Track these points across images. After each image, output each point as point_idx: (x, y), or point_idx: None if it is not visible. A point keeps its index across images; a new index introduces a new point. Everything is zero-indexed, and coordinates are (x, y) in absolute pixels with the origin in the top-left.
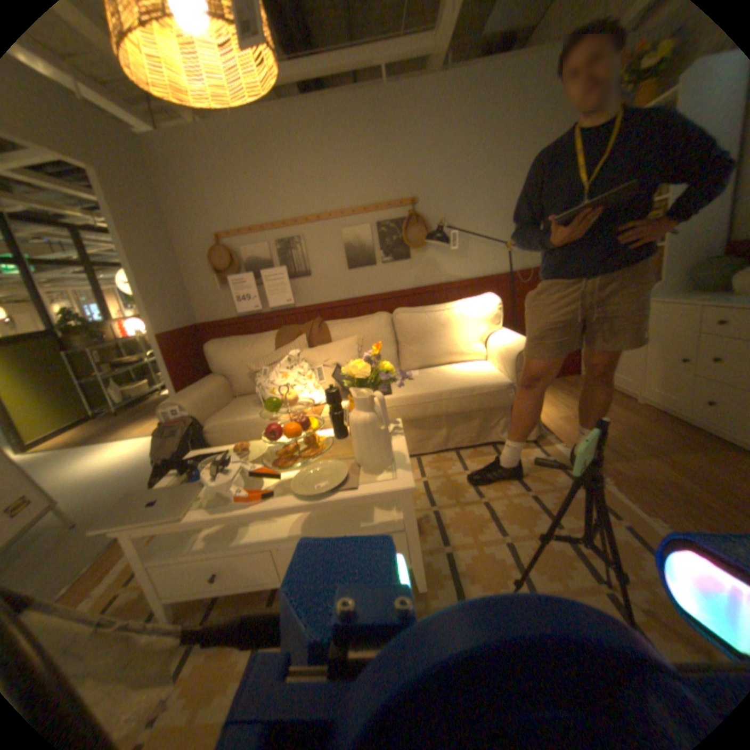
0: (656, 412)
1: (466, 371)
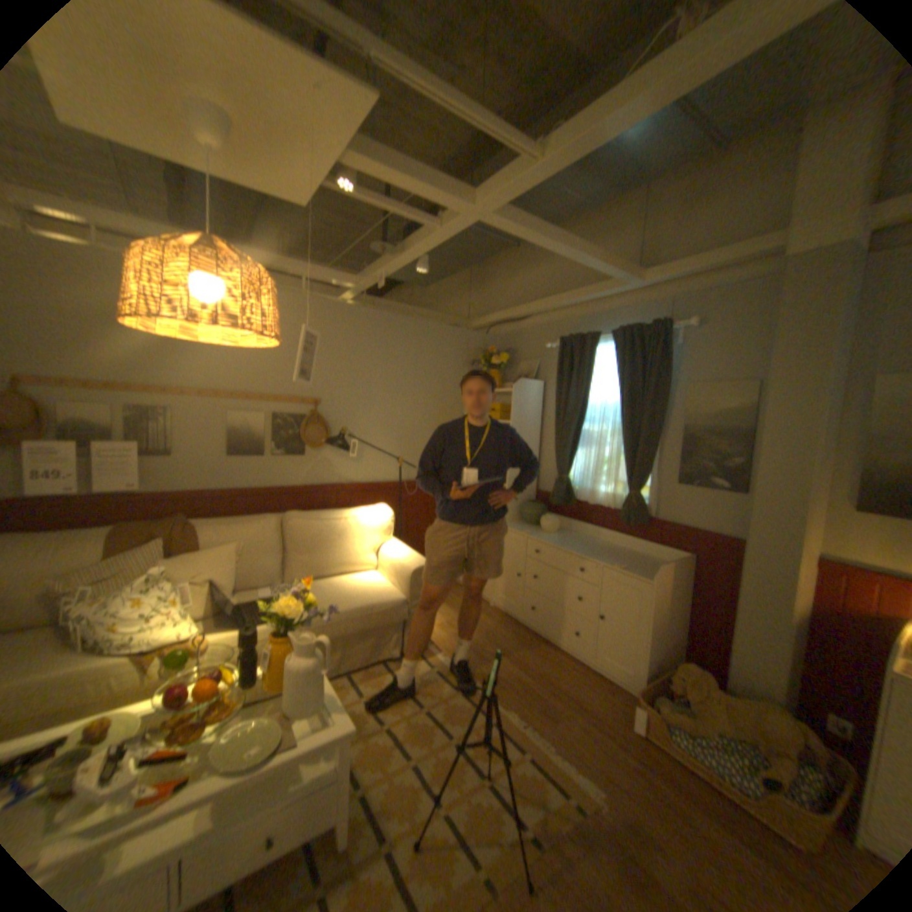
0: (501, 615)
1: (361, 586)
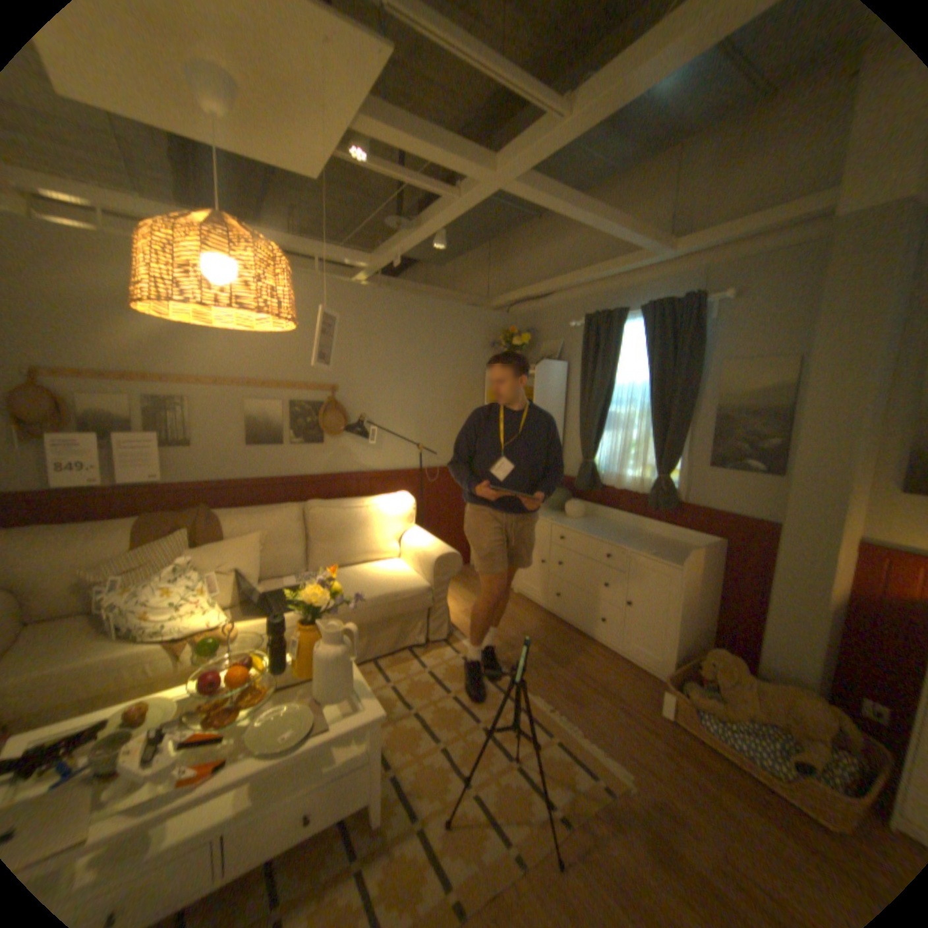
0: (525, 601)
1: (385, 574)
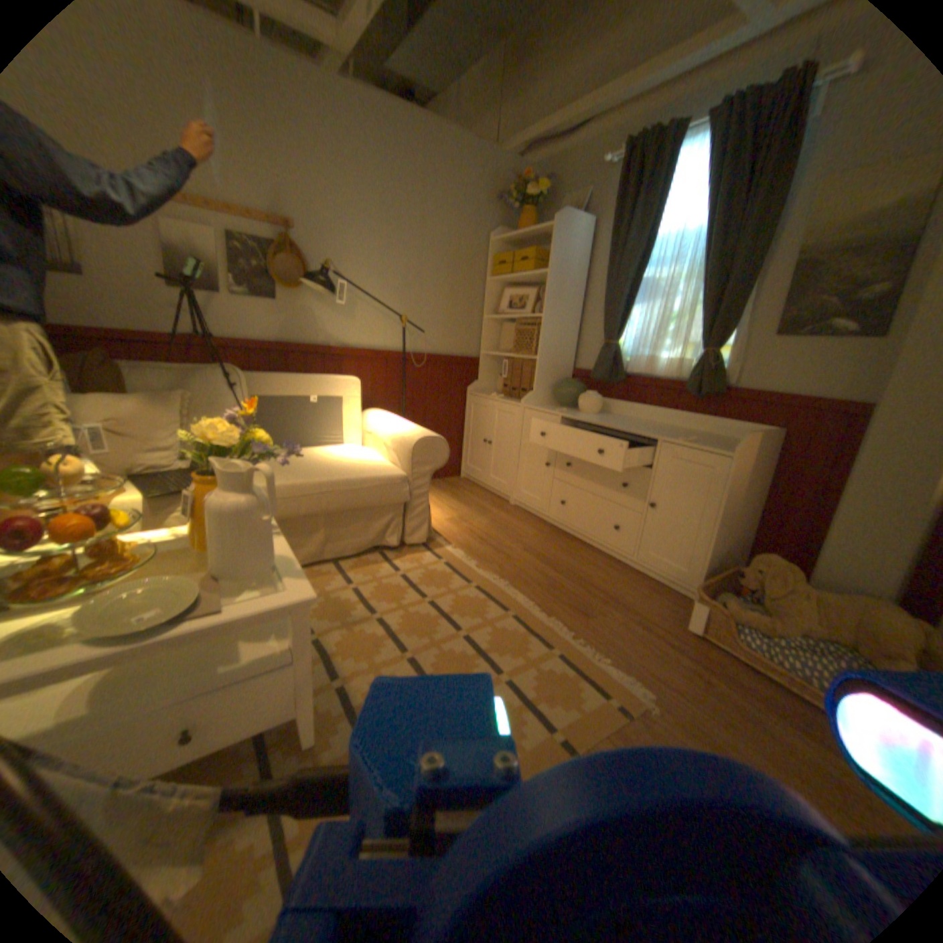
0: (521, 512)
1: (351, 460)
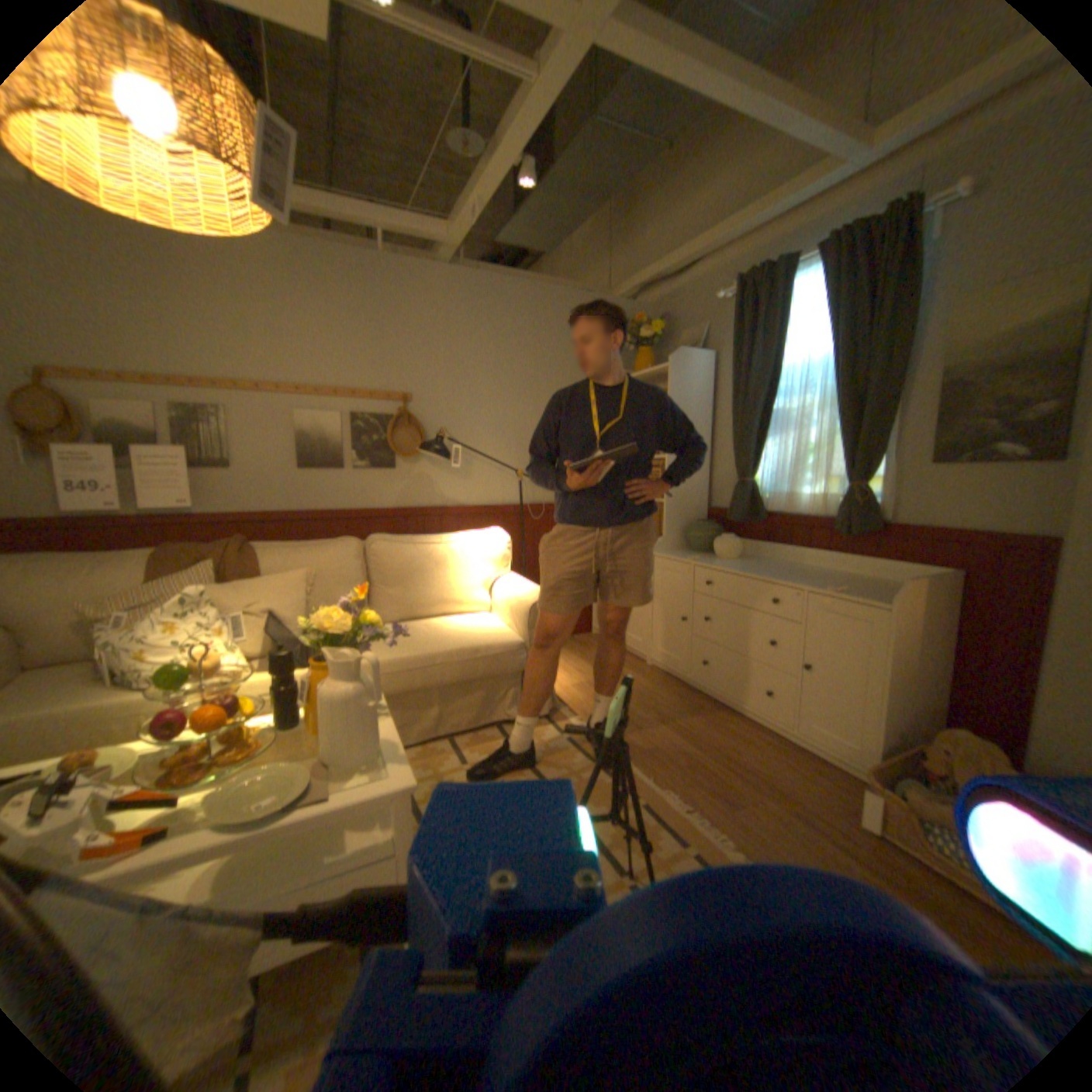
0: (661, 675)
1: (467, 626)
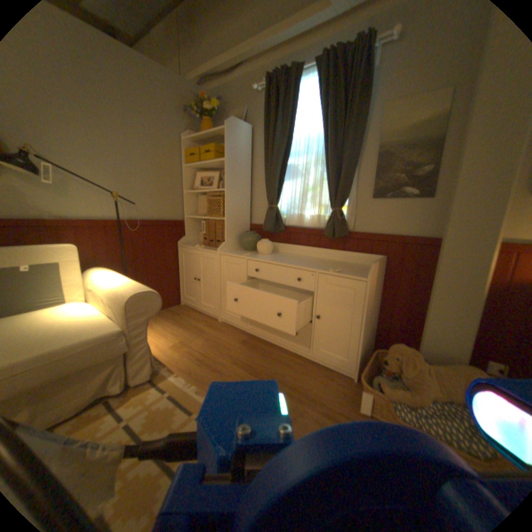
0: (228, 327)
1: (65, 324)
